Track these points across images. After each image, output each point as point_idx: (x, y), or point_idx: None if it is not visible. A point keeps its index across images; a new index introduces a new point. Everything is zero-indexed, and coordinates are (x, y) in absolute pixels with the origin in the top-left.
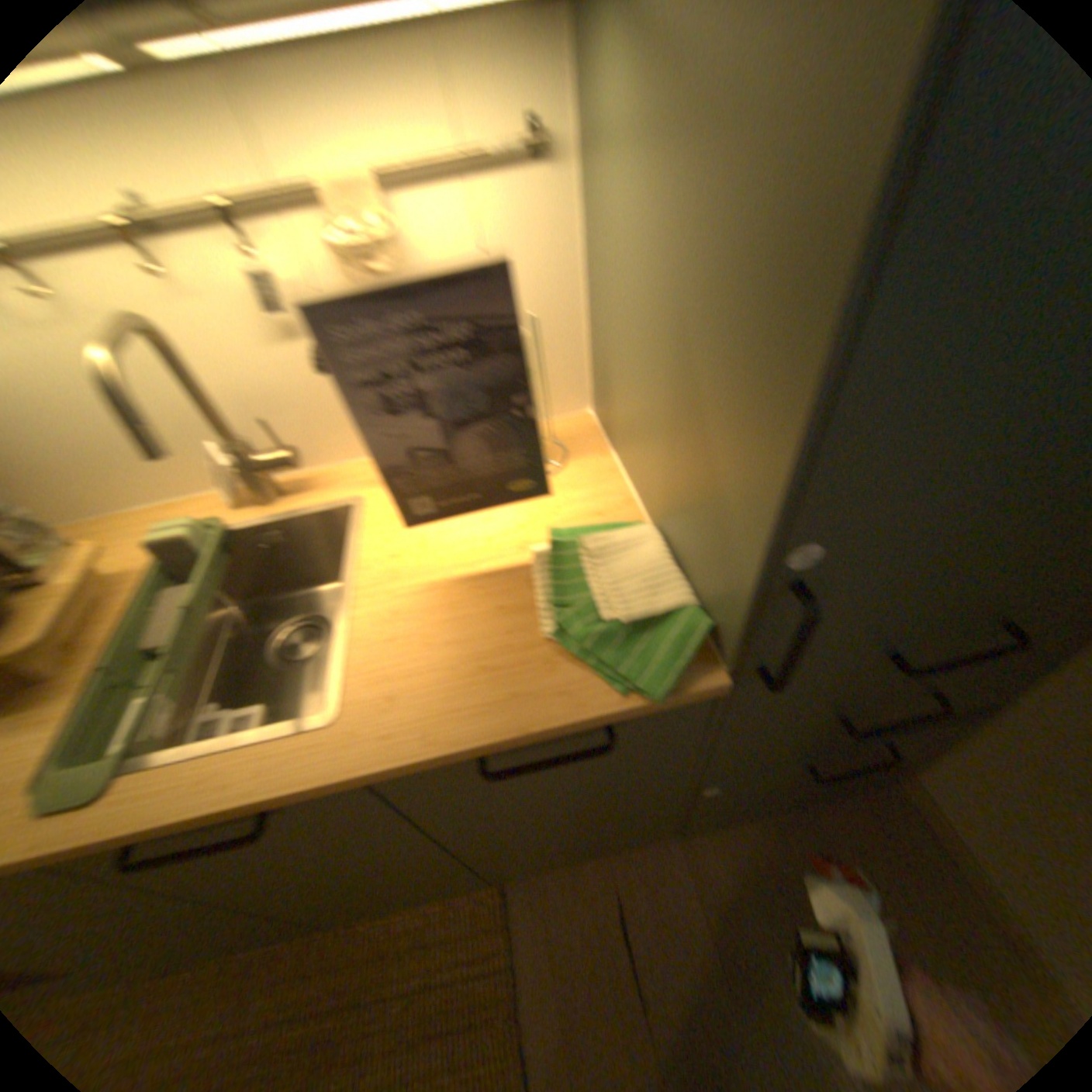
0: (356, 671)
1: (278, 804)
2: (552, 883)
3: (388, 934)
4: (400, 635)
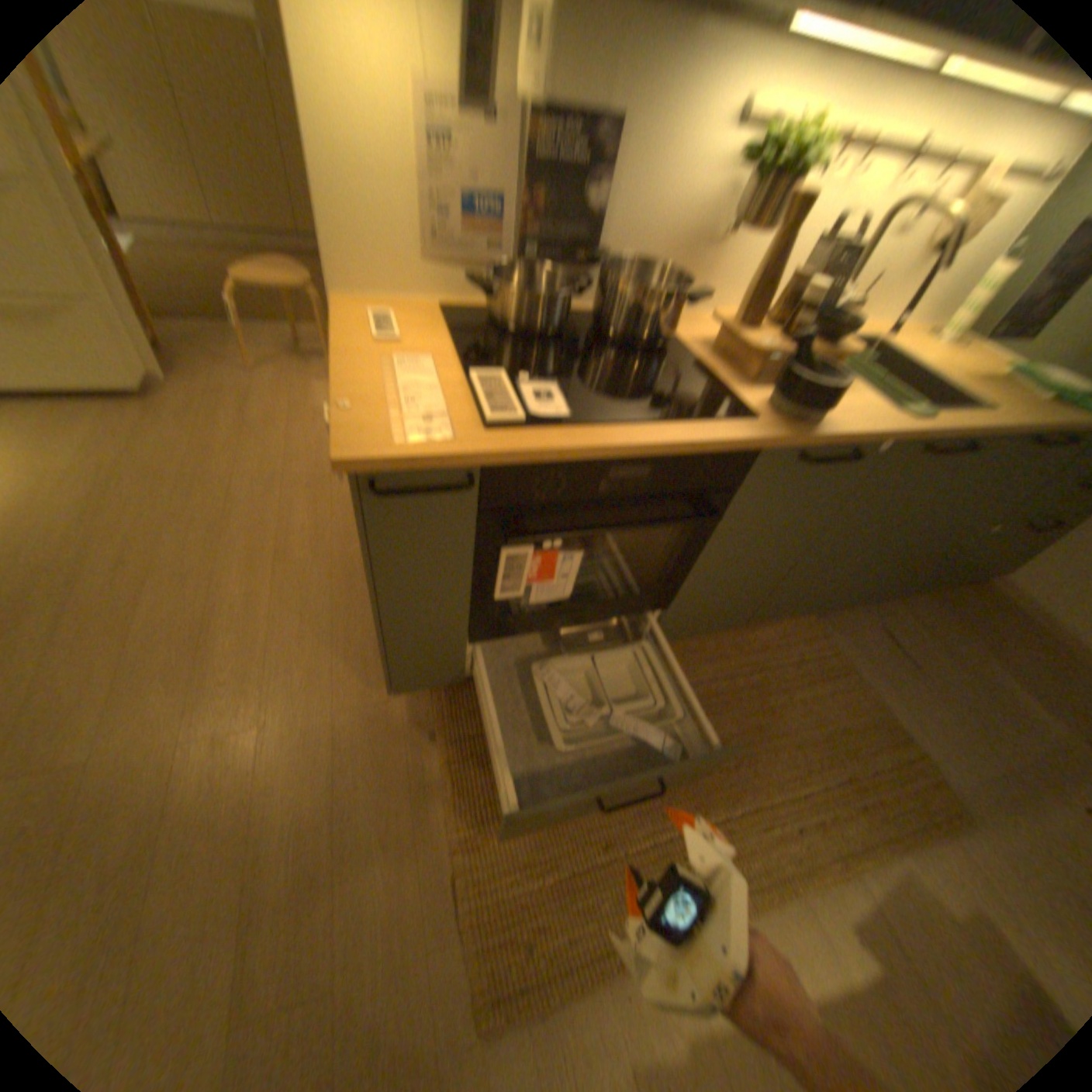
0: (982, 397)
1: (1001, 431)
2: (842, 619)
3: (764, 638)
4: (984, 388)
